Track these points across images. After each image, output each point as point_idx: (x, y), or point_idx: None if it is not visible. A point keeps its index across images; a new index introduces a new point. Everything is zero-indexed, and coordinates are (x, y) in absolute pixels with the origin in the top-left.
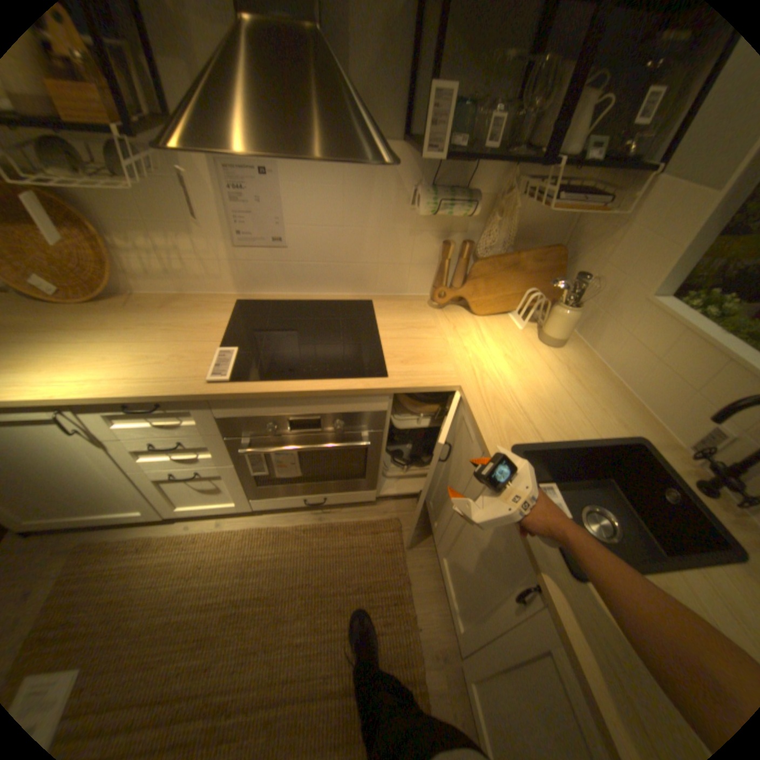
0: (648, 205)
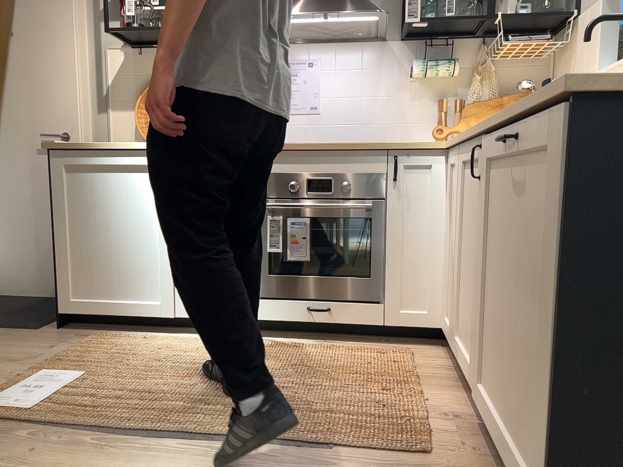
0: (577, 36)
